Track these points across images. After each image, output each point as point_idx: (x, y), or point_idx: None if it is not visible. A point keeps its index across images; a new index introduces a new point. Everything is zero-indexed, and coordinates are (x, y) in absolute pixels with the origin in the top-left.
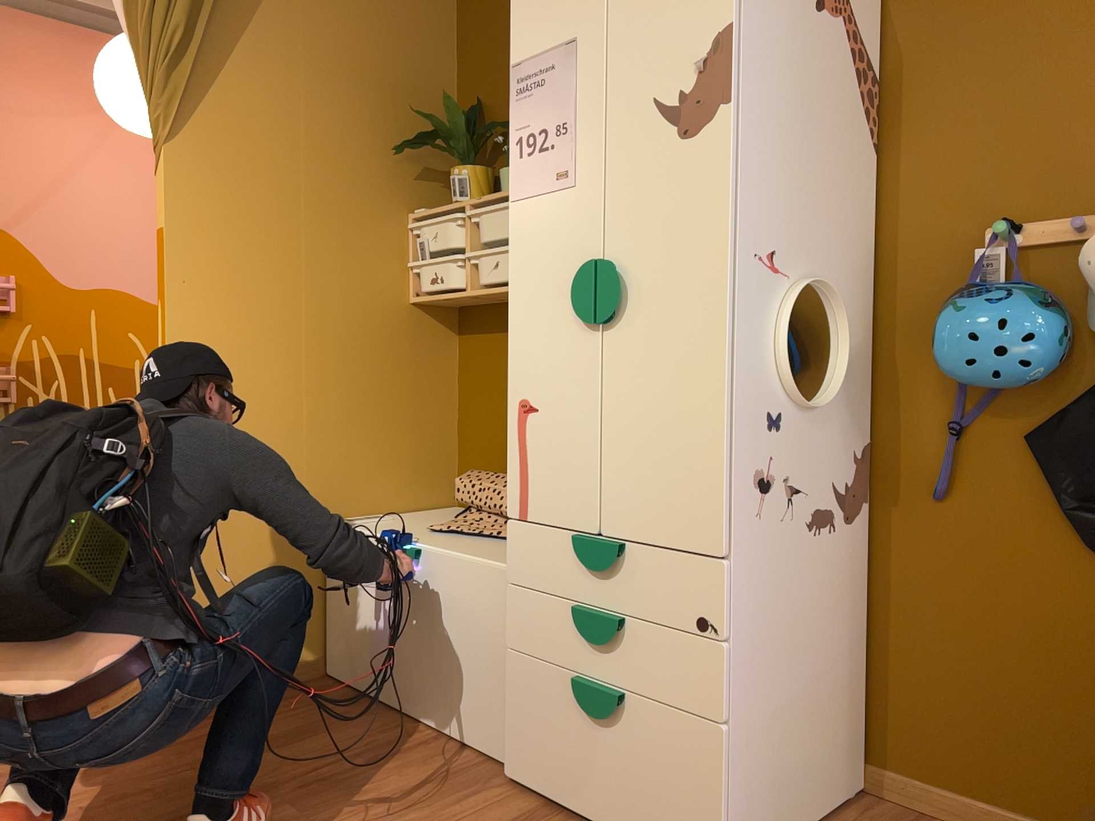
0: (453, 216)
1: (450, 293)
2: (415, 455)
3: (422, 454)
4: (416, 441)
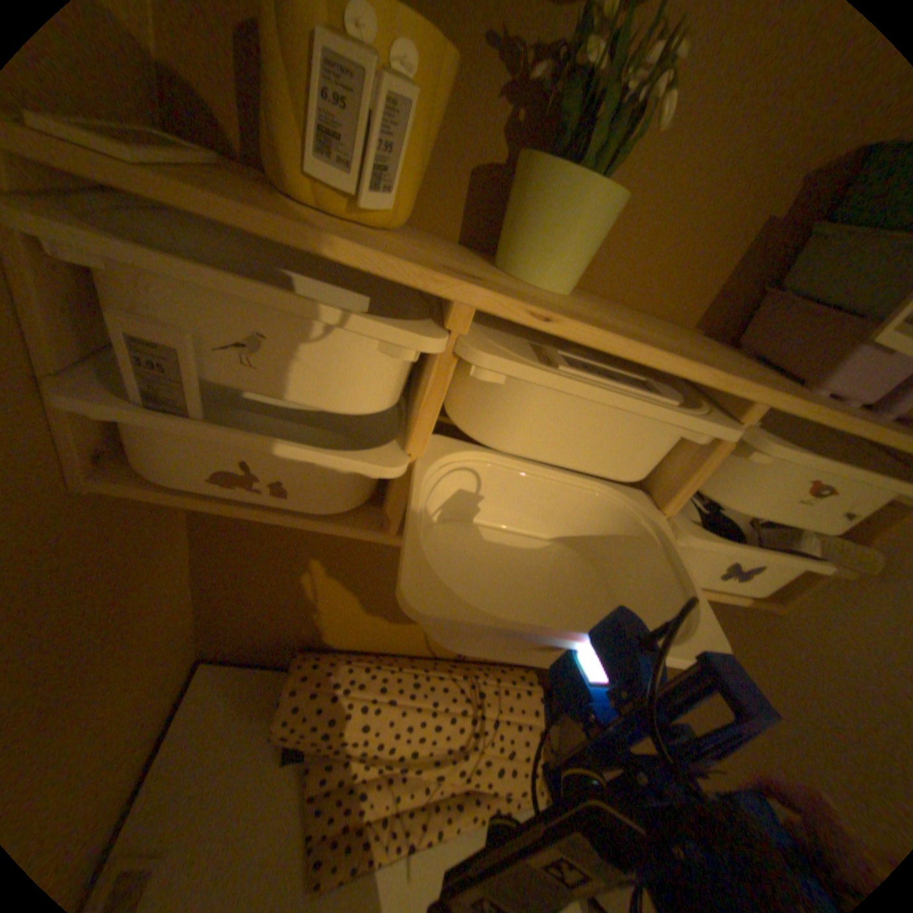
0: (414, 327)
1: (326, 521)
2: (149, 695)
3: (159, 676)
4: (146, 681)
